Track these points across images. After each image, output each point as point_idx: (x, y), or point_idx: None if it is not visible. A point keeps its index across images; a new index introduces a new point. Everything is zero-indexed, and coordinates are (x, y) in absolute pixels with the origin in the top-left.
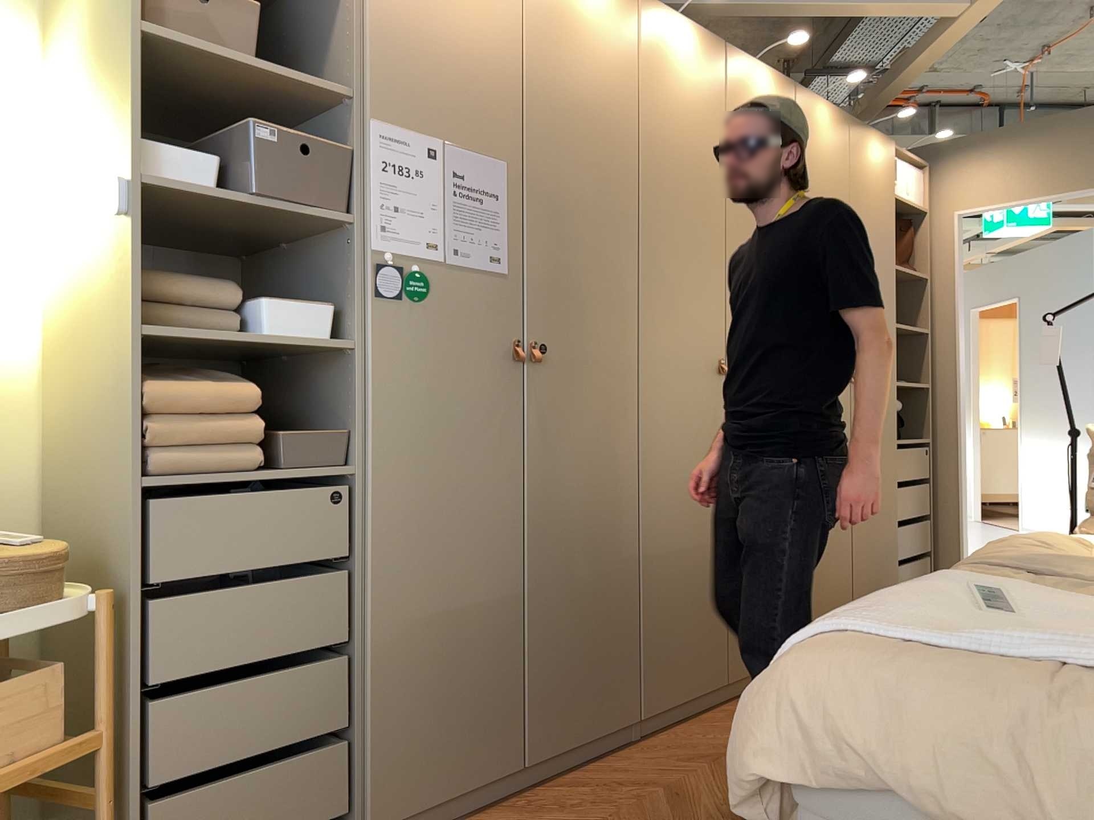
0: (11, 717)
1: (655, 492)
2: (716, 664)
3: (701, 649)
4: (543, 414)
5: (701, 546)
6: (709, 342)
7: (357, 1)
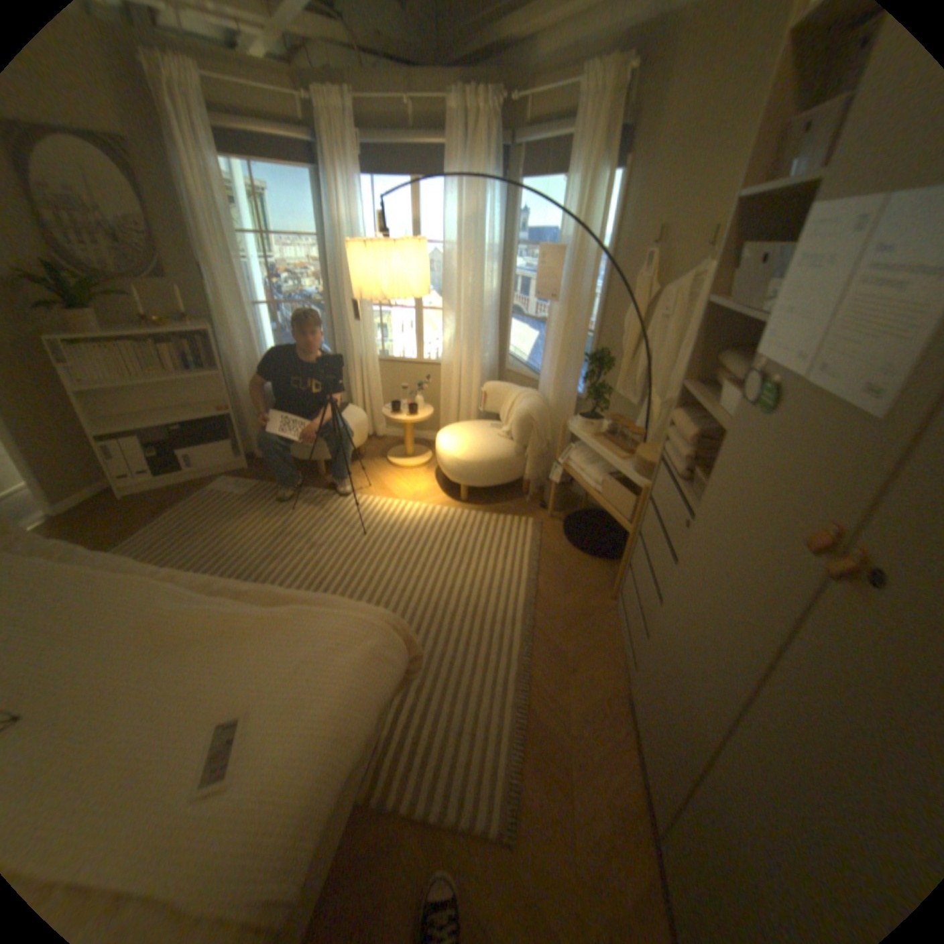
0: (621, 498)
1: None
2: None
3: None
4: (819, 658)
5: None
6: None
7: None
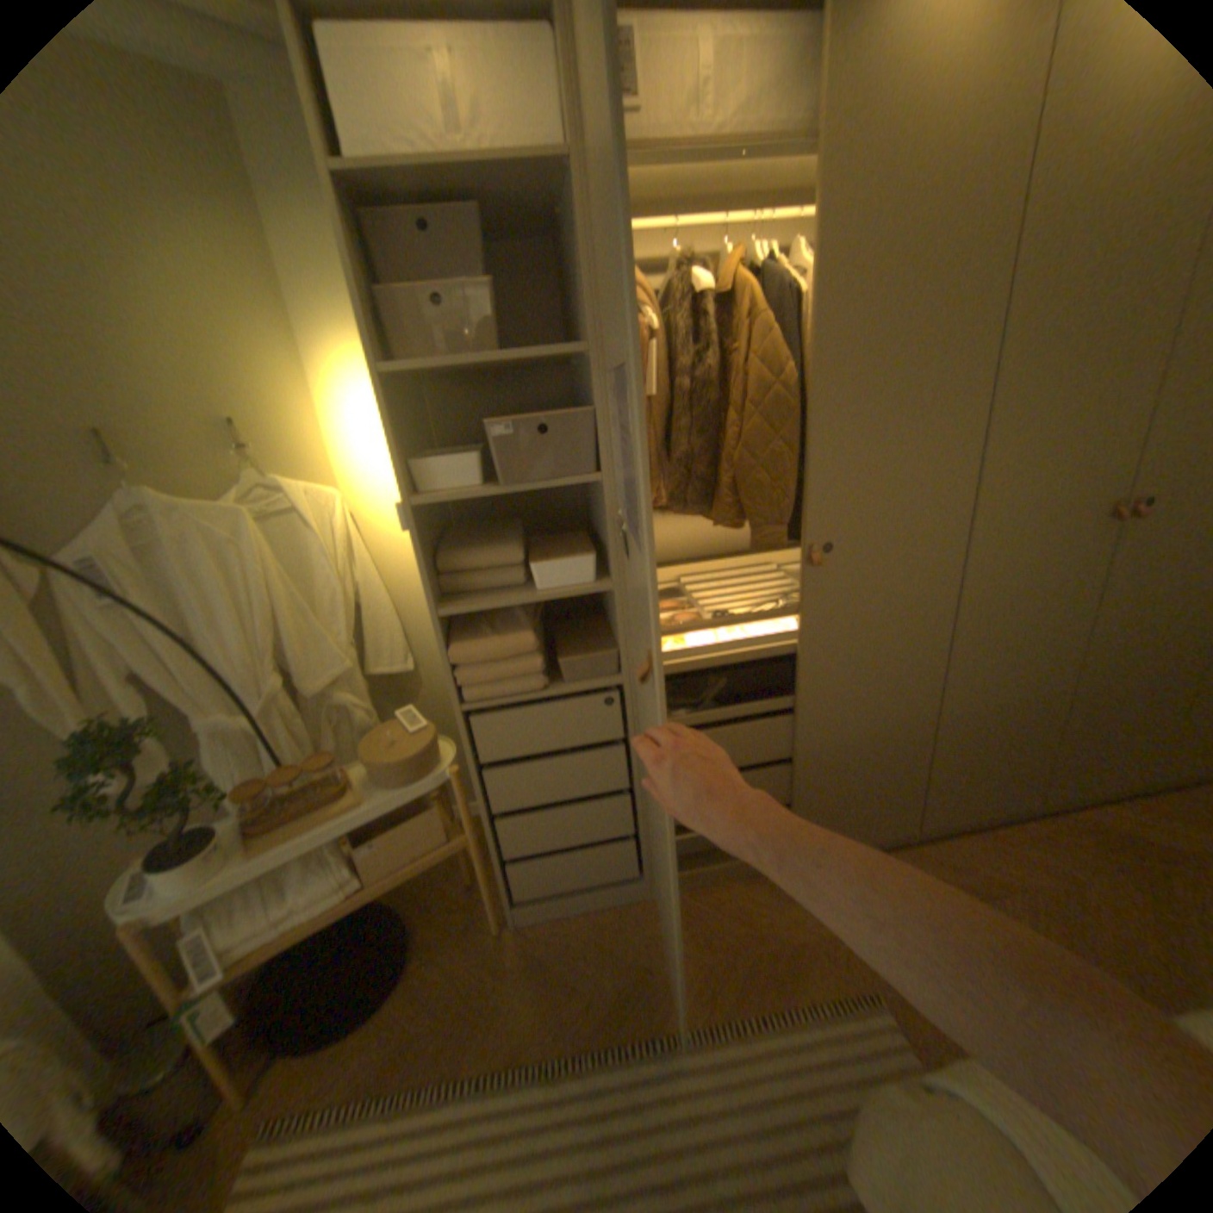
0: (411, 837)
1: (968, 659)
2: (1033, 783)
3: (1008, 783)
4: (821, 610)
5: (1028, 700)
6: (1094, 486)
7: (580, 233)
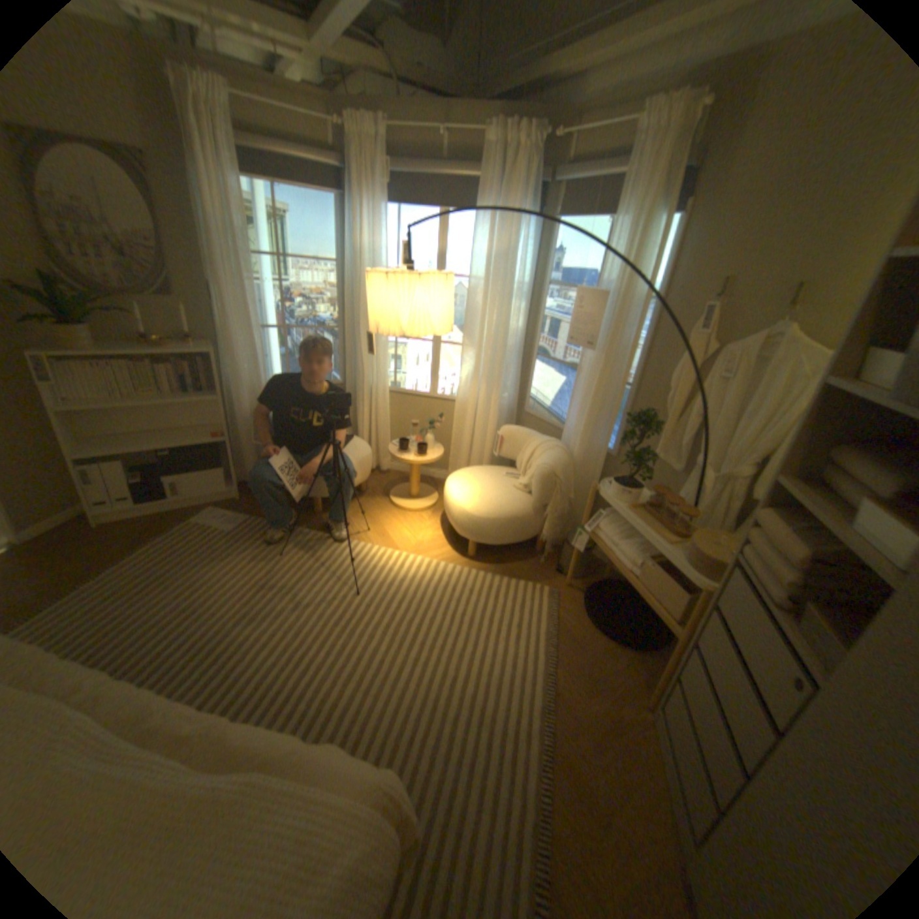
0: (667, 592)
1: None
2: None
3: None
4: None
5: None
6: None
7: None
